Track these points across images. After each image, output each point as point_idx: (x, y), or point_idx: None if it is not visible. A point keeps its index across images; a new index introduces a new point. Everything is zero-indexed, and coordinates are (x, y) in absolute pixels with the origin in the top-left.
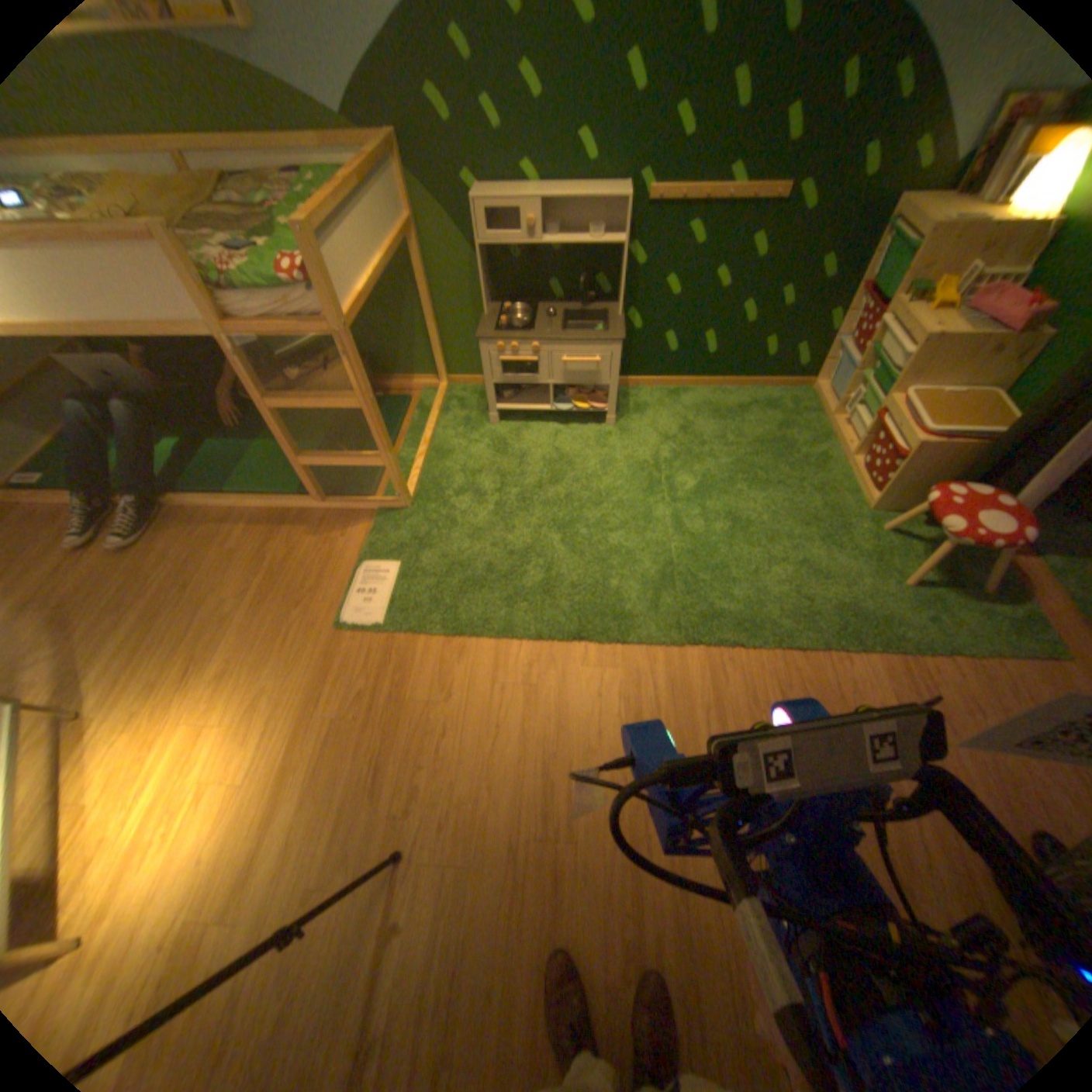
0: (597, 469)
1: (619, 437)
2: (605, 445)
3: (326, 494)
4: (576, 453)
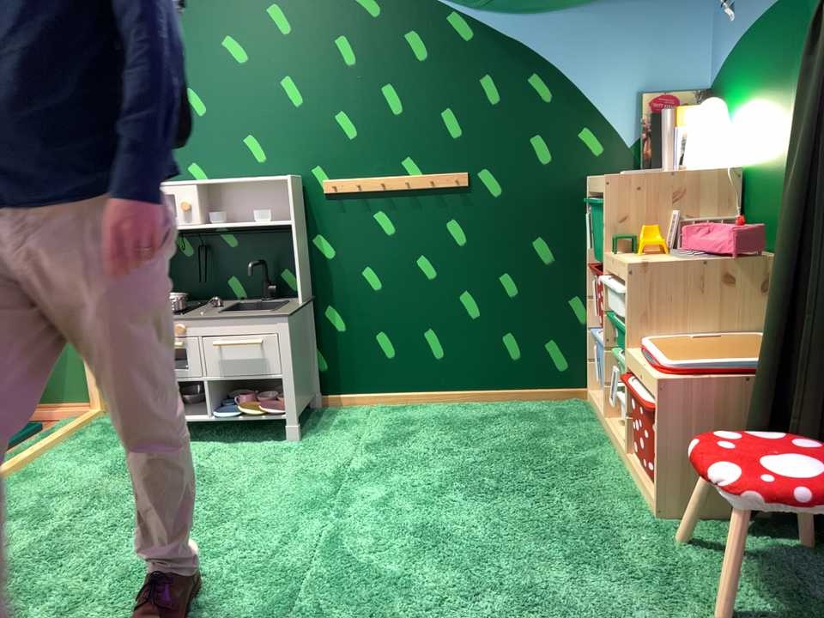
0: (248, 485)
1: (302, 452)
2: (276, 461)
3: None
4: (229, 471)
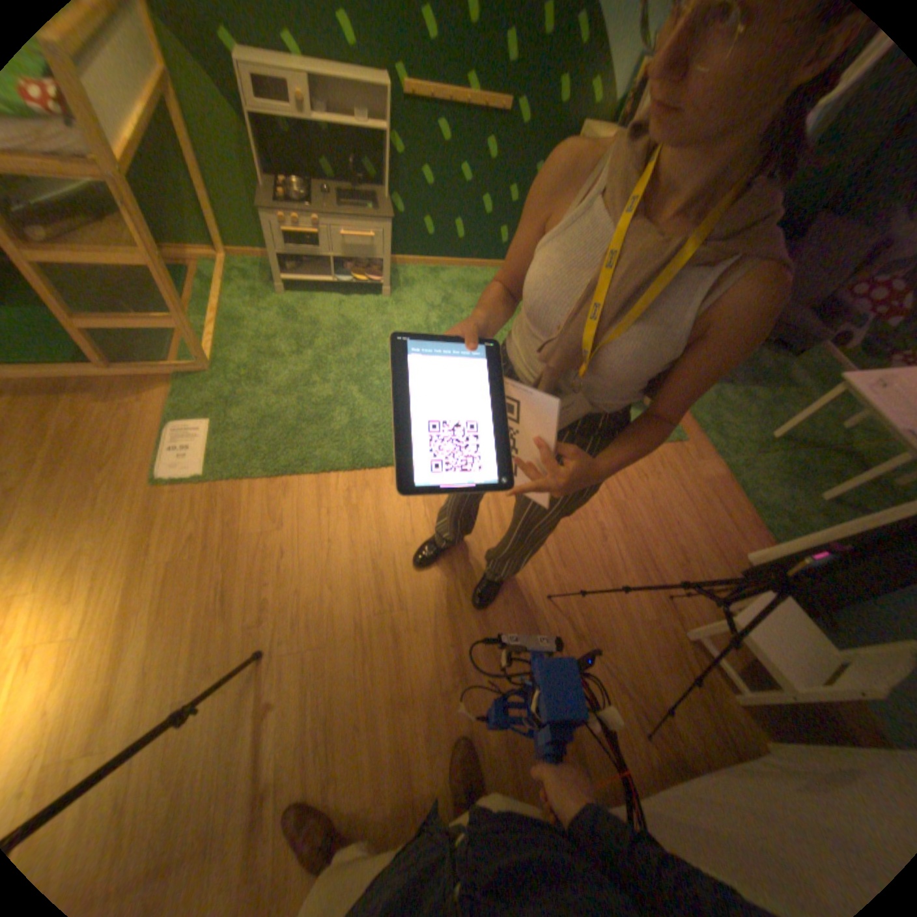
0: (380, 333)
1: (395, 306)
2: (384, 313)
3: (108, 362)
4: (360, 320)
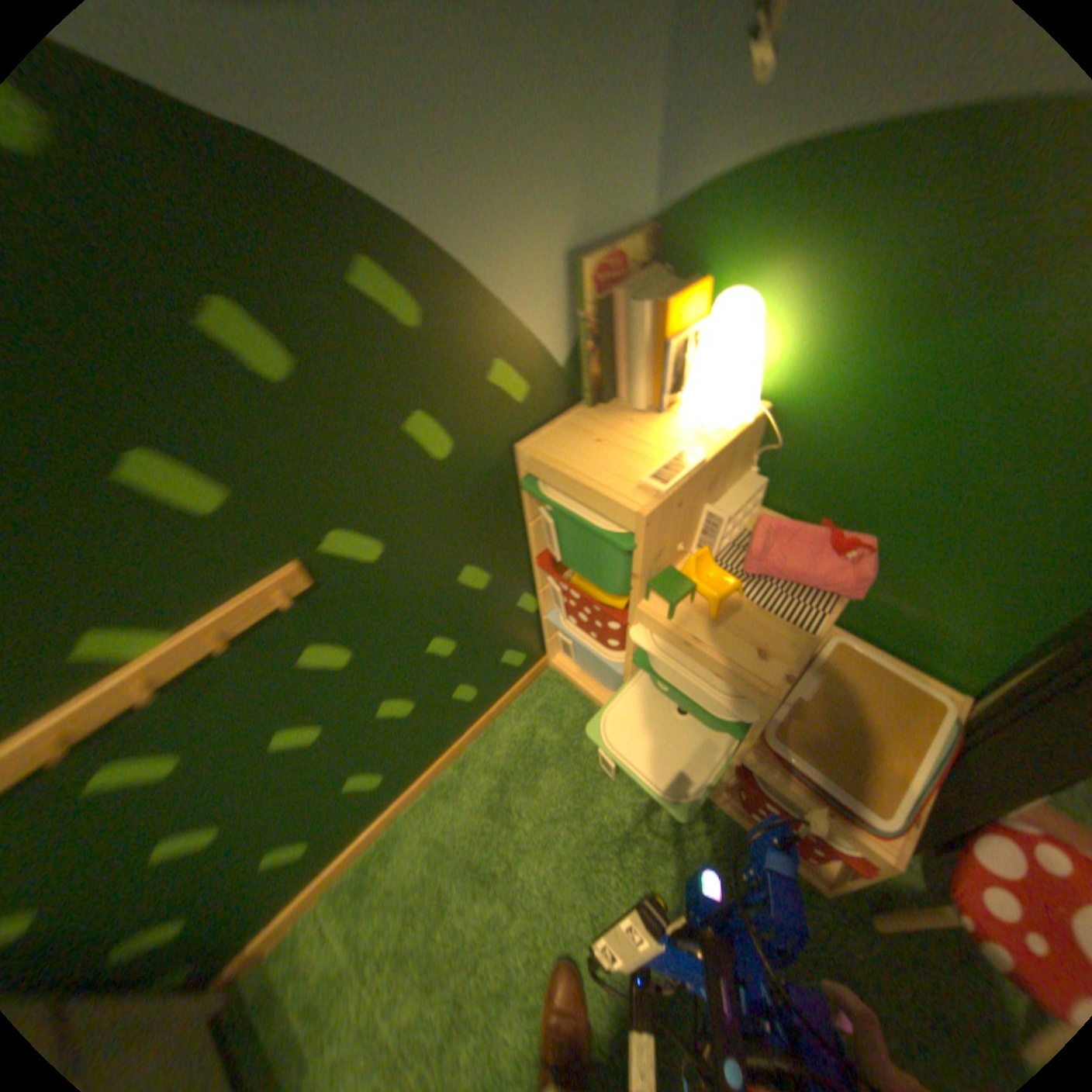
0: None
1: None
2: None
3: None
4: None
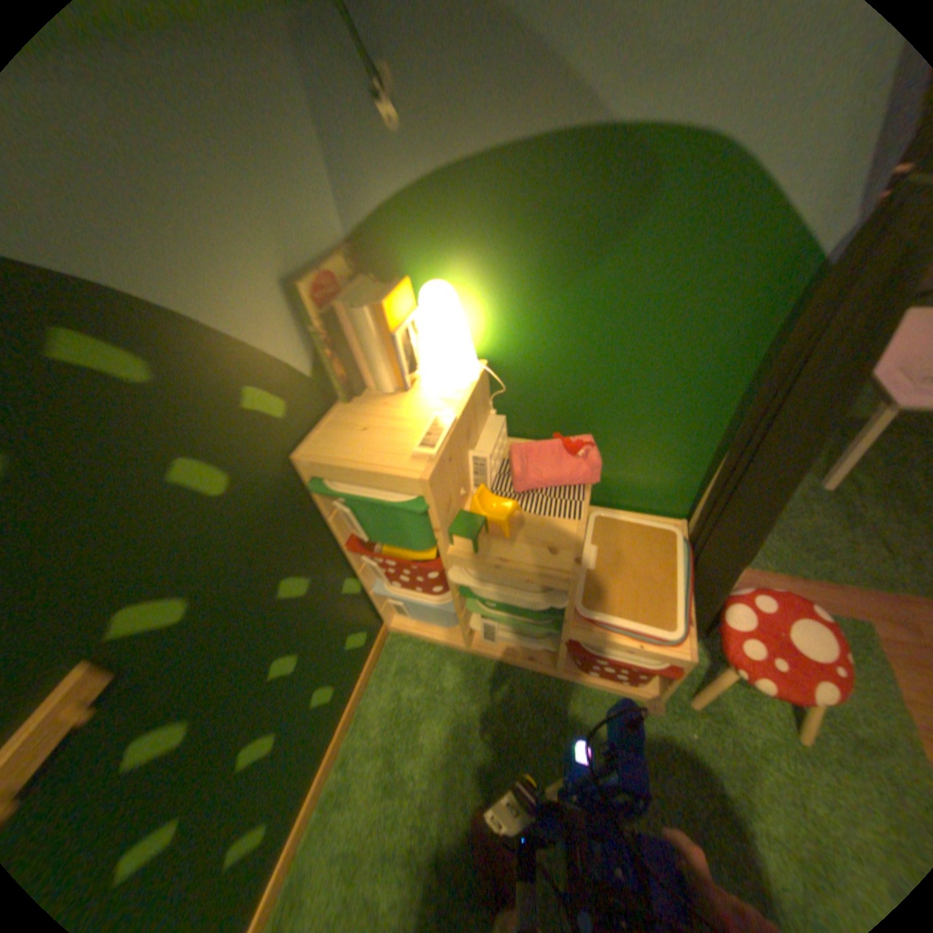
0: None
1: None
2: None
3: None
4: None
